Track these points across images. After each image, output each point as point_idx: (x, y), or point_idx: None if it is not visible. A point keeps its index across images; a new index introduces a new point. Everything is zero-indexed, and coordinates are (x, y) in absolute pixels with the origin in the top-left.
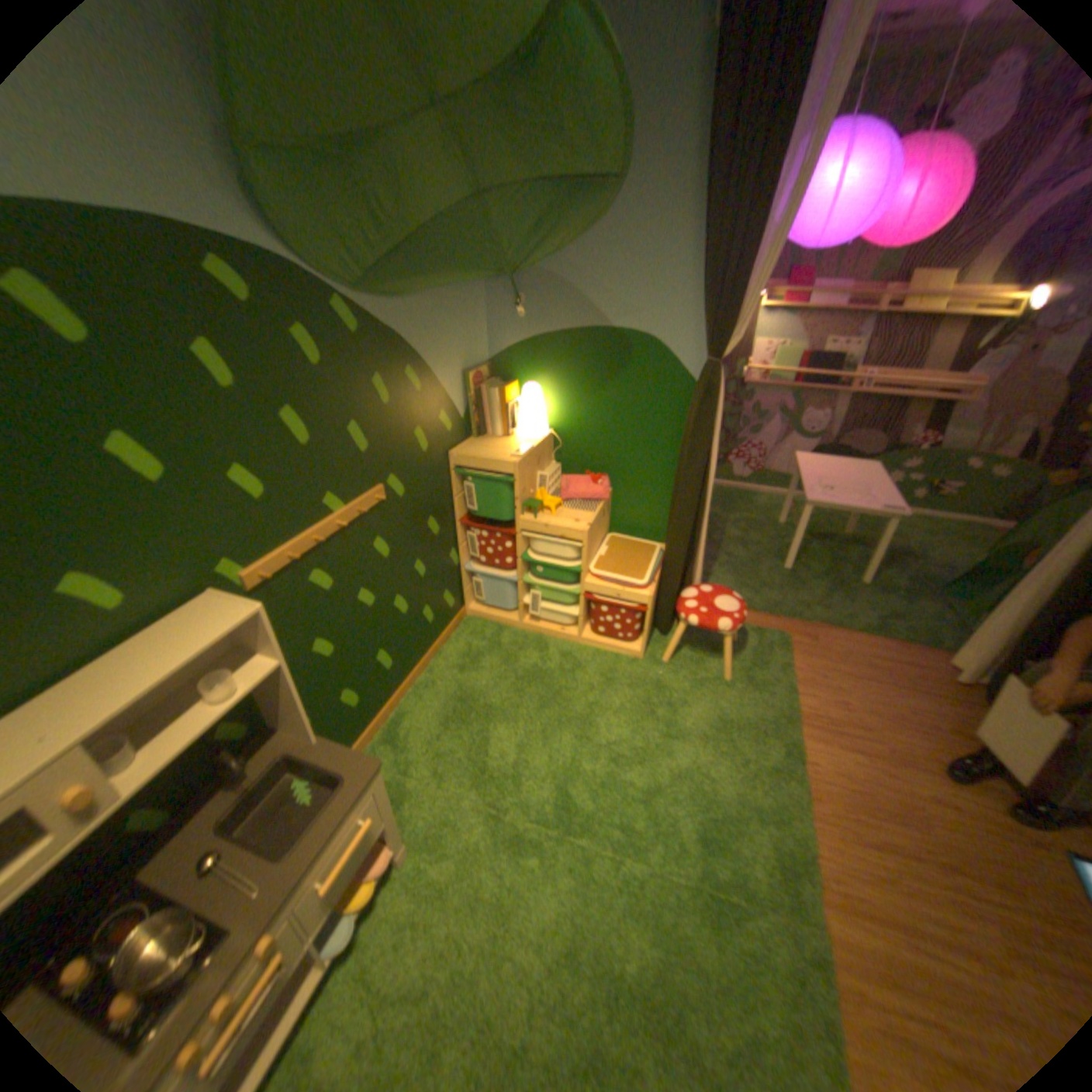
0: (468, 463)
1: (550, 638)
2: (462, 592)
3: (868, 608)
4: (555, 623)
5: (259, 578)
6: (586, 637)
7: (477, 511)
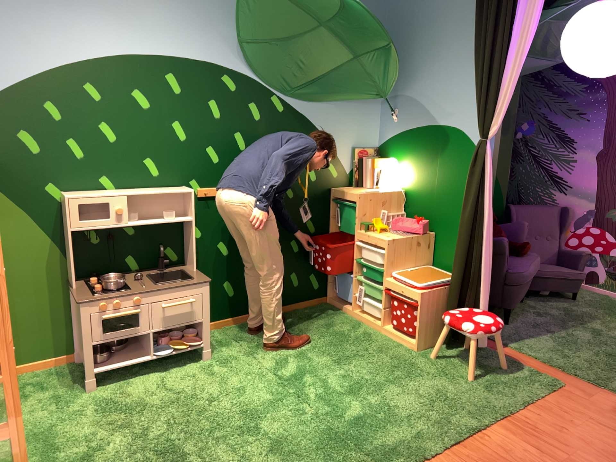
0: (339, 193)
1: (366, 325)
2: (327, 284)
3: None
4: (374, 317)
5: (203, 194)
6: (387, 328)
7: (339, 224)
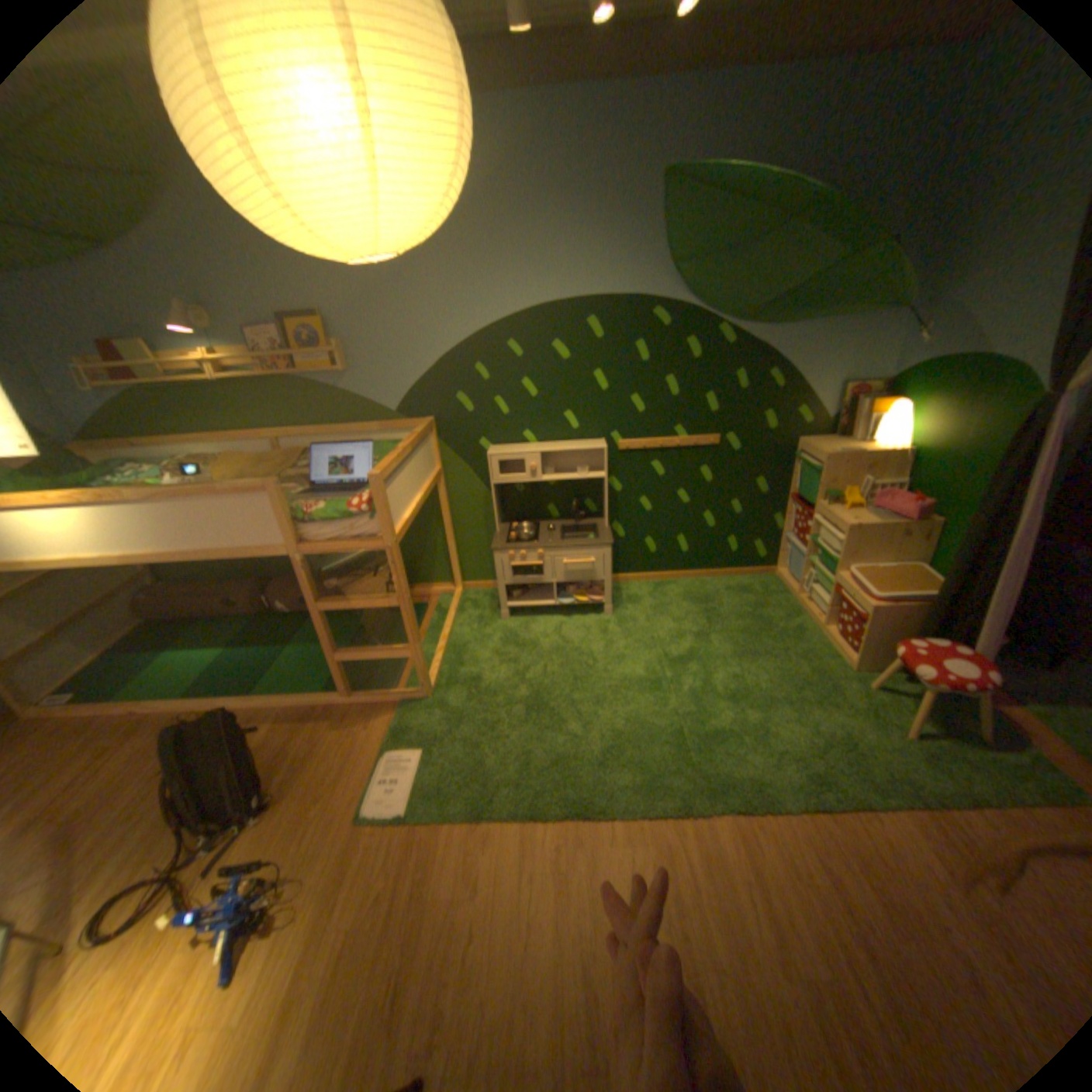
0: (805, 449)
1: (807, 618)
2: (777, 554)
3: None
4: (821, 611)
5: (623, 448)
6: (830, 631)
7: (798, 488)
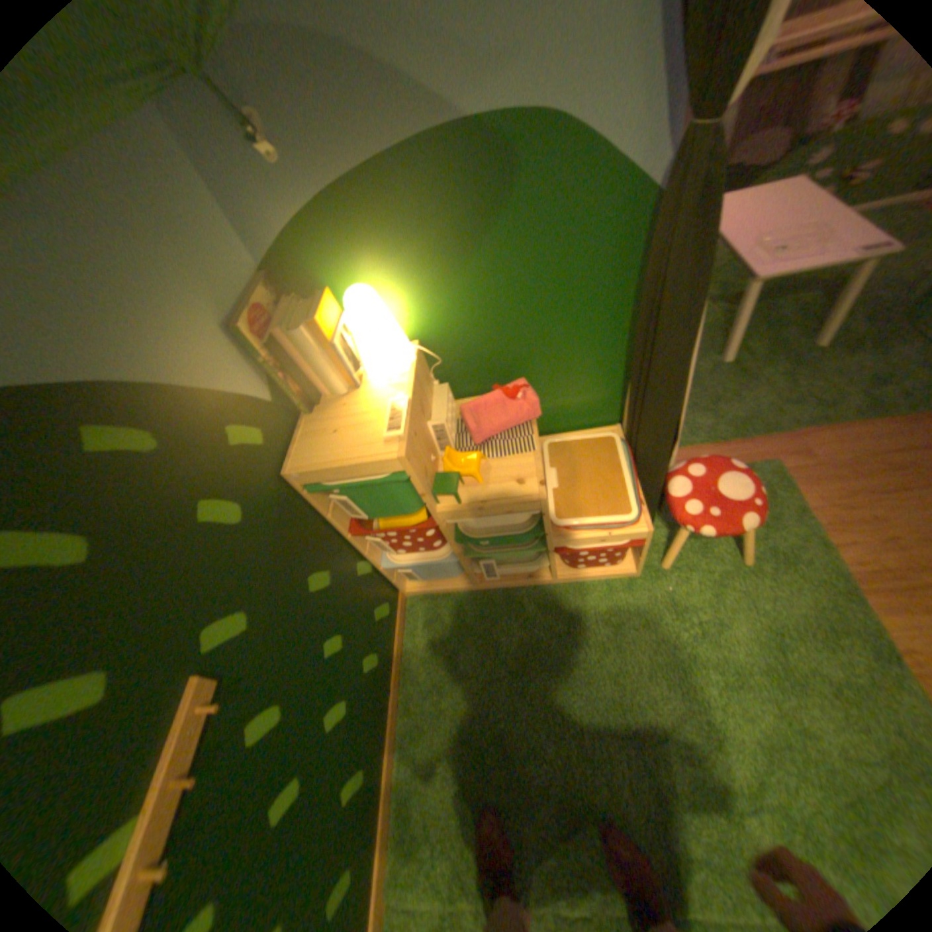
0: (322, 474)
1: (519, 589)
2: (391, 584)
3: (844, 380)
4: (517, 568)
5: None
6: (563, 574)
7: (369, 520)
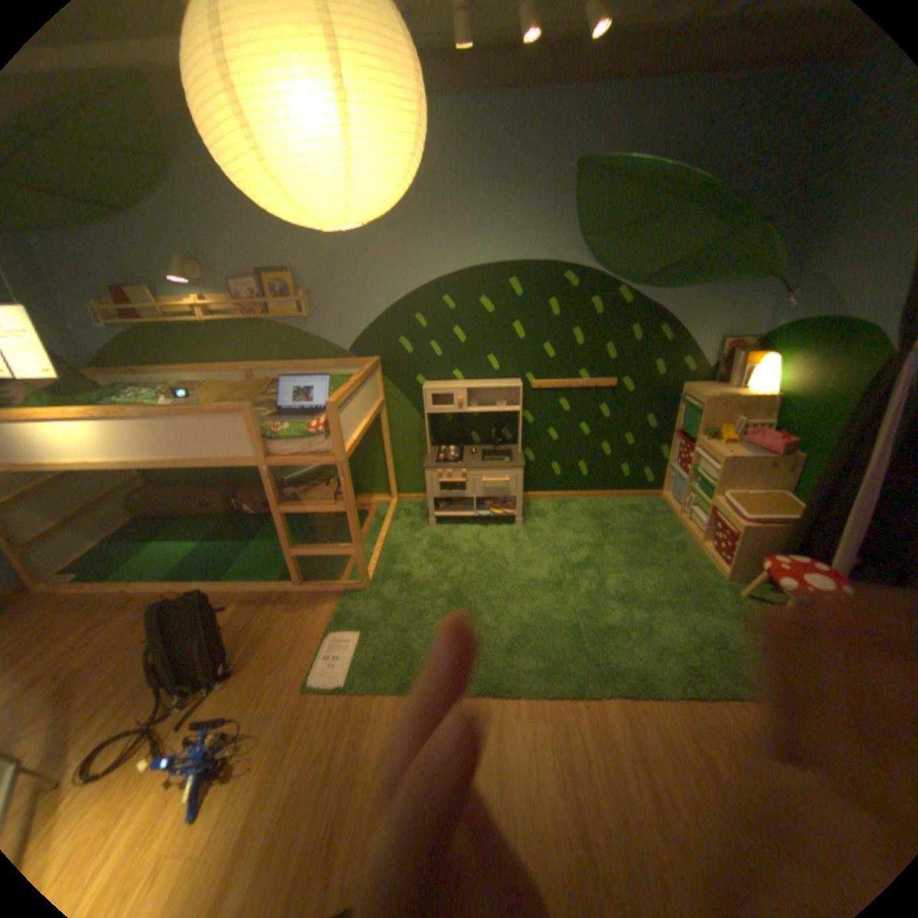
0: (689, 392)
1: (687, 535)
2: (663, 480)
3: None
4: (699, 529)
5: (536, 387)
6: (706, 546)
7: (682, 425)
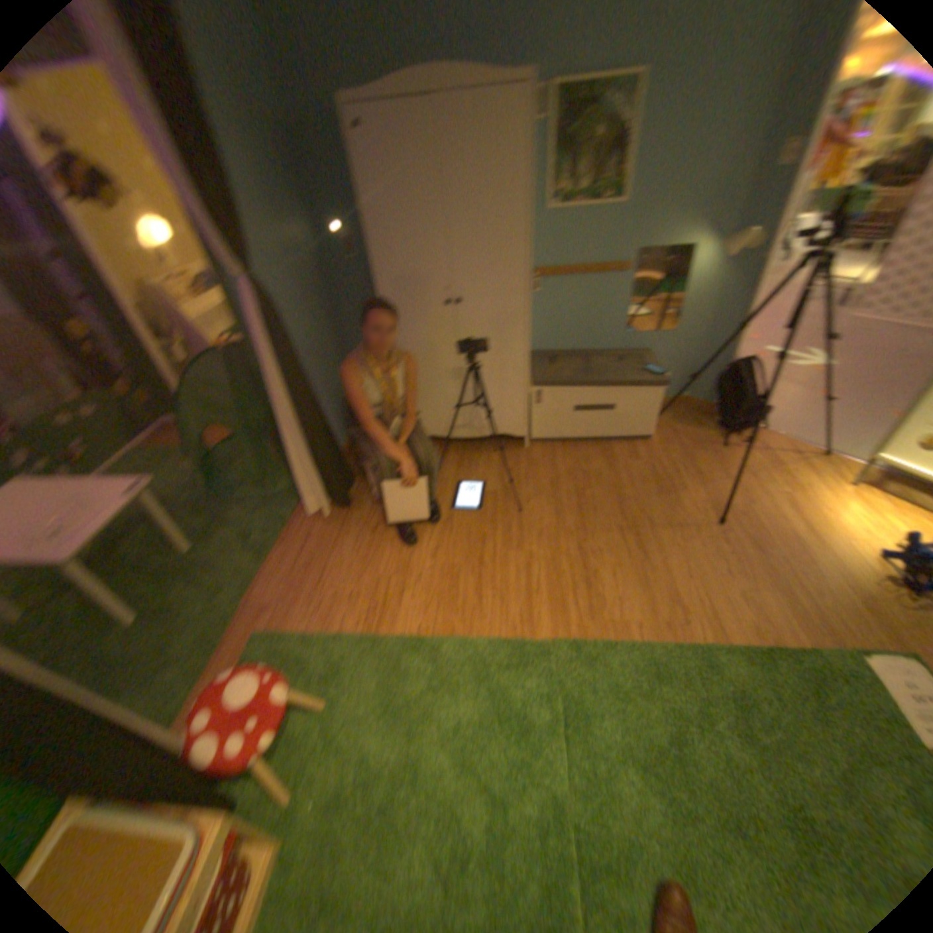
0: None
1: None
2: None
3: (227, 551)
4: None
5: None
6: None
7: None
